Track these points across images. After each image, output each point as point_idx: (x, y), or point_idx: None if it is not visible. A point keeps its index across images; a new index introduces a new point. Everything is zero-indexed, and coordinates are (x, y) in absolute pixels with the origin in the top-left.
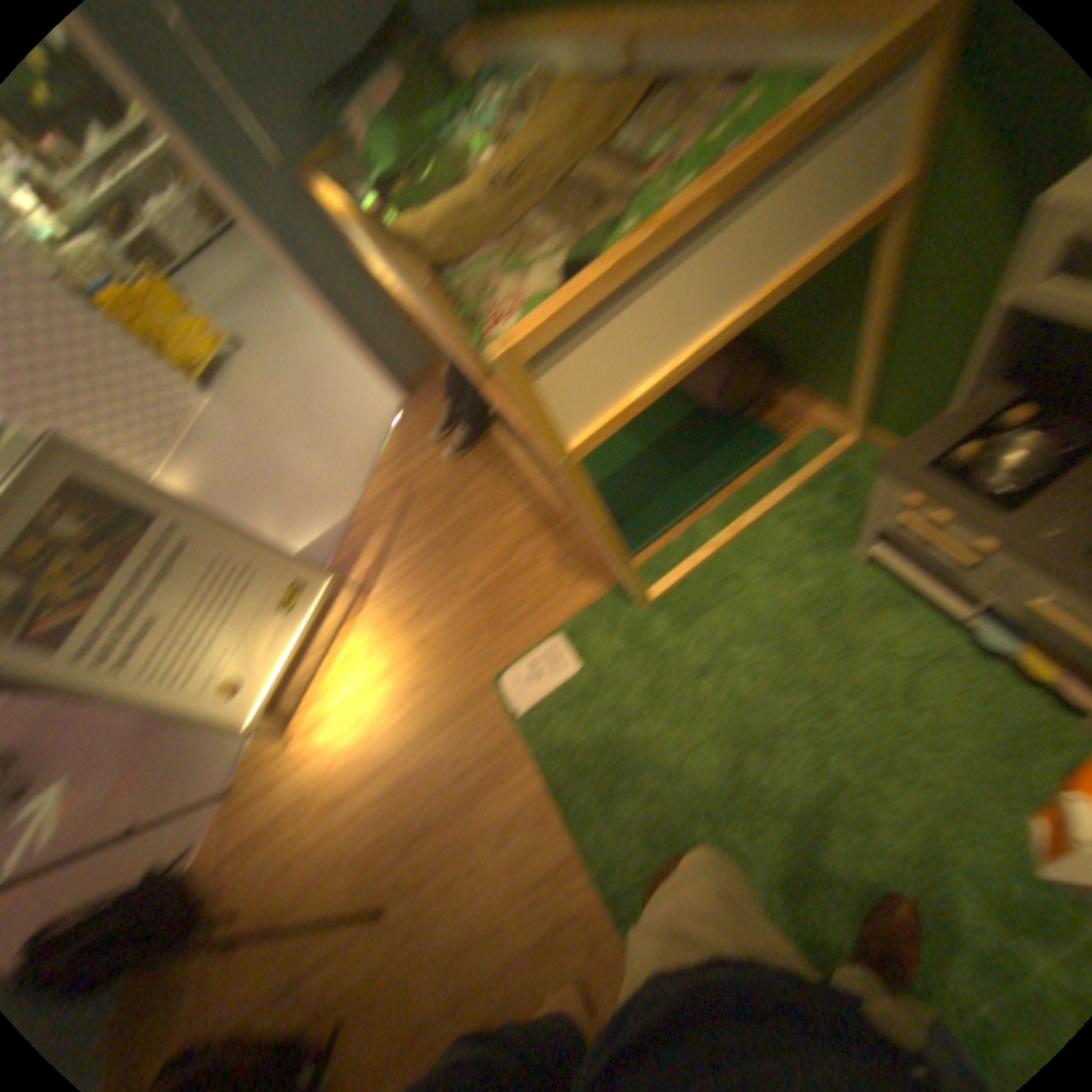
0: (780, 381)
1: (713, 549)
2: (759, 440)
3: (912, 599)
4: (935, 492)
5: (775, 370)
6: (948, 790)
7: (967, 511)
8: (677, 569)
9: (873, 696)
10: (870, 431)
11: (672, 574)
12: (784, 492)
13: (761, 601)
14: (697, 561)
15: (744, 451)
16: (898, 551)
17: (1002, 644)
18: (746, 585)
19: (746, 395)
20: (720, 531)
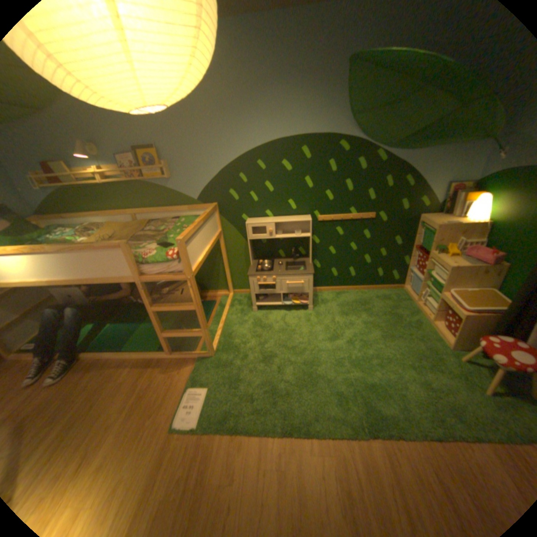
0: (203, 291)
1: (220, 328)
2: (209, 304)
3: (270, 311)
4: (259, 274)
5: (201, 288)
6: (306, 332)
7: (266, 274)
8: (214, 339)
9: (281, 330)
10: (234, 290)
11: (214, 341)
12: (226, 309)
13: (243, 331)
14: (218, 334)
15: (207, 308)
16: (260, 301)
17: (288, 303)
18: (236, 331)
19: None
20: (217, 326)
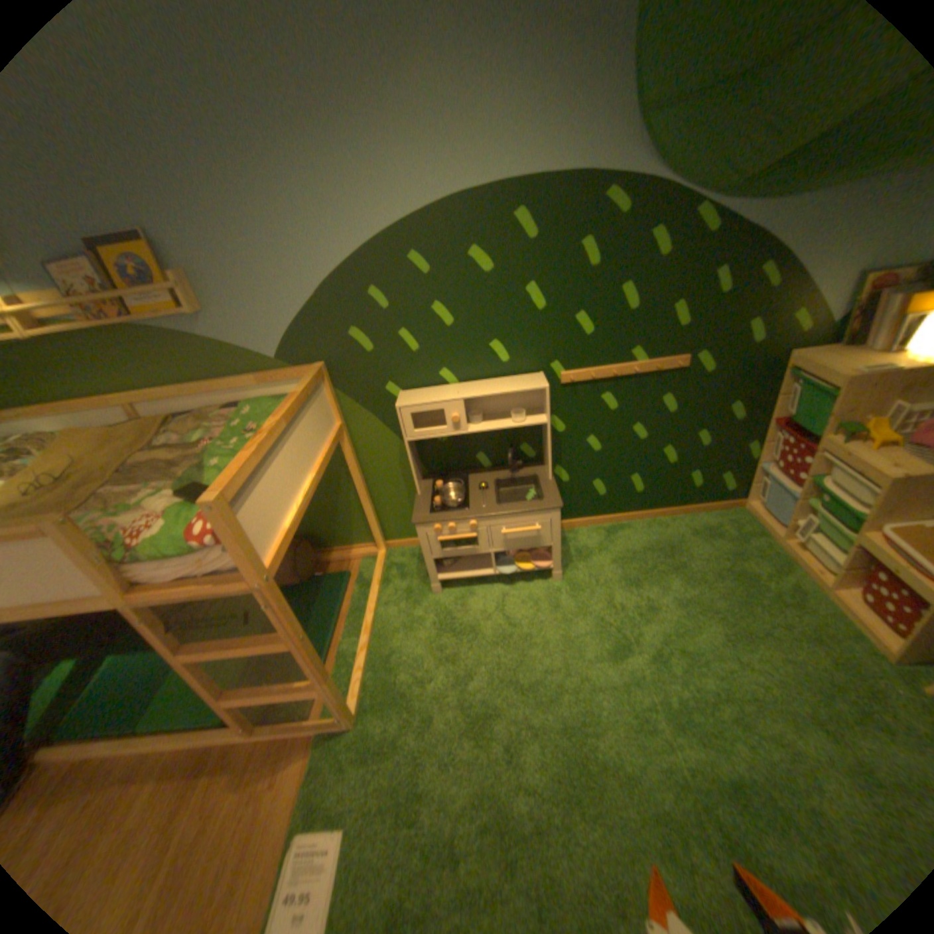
0: (322, 549)
1: (364, 647)
2: (336, 581)
3: (470, 588)
4: (440, 517)
5: (315, 544)
6: (557, 640)
7: (456, 516)
8: (352, 678)
9: (500, 637)
10: (387, 541)
11: (351, 685)
12: (374, 591)
13: (415, 649)
14: (360, 663)
15: (332, 591)
16: (447, 570)
17: (510, 570)
18: (400, 650)
19: (309, 562)
20: (357, 638)
